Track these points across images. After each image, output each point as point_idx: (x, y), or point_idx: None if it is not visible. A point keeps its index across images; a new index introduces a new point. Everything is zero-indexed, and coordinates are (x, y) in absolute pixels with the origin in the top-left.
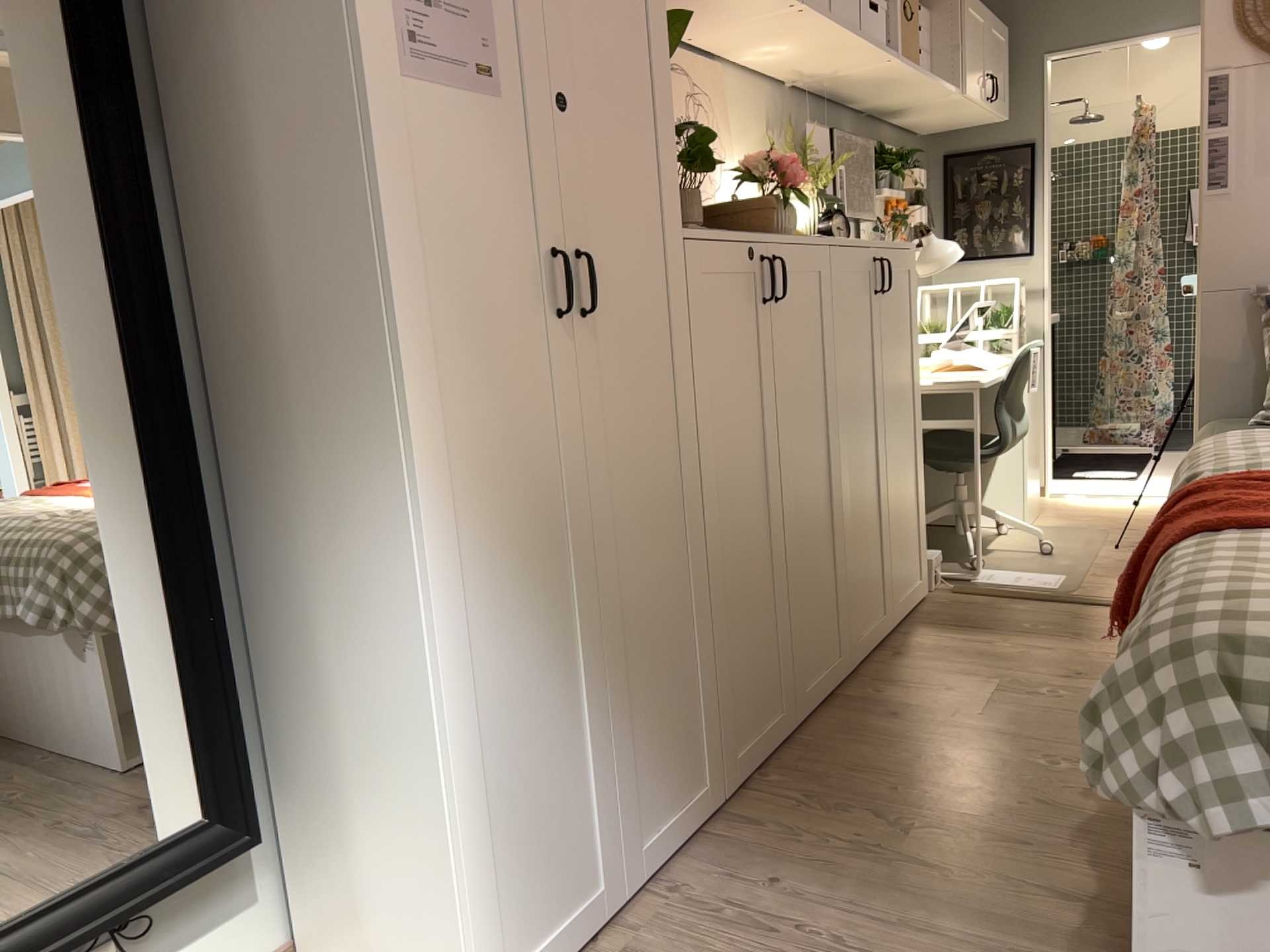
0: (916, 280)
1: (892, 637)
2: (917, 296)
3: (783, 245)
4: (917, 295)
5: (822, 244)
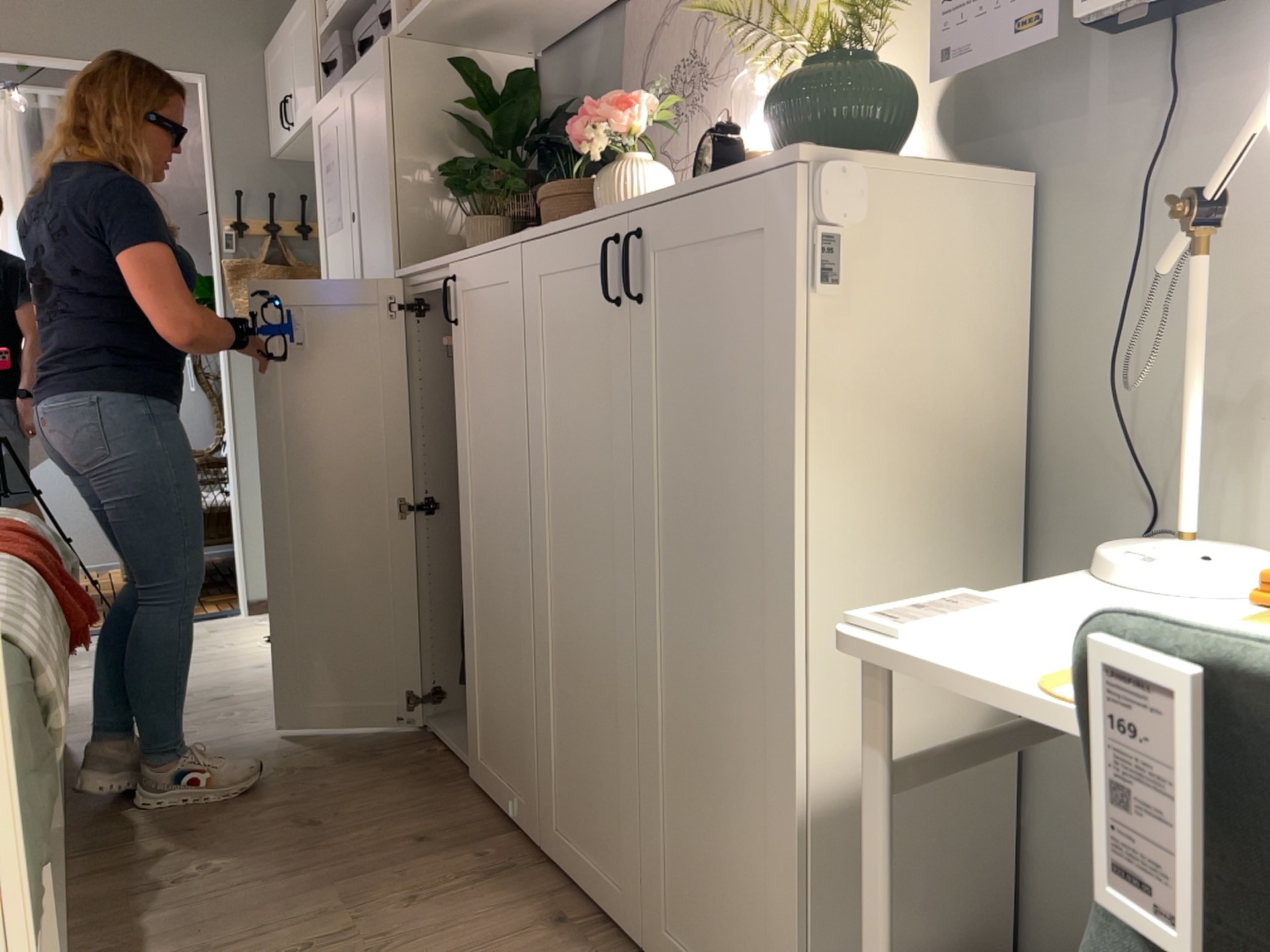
0: (796, 257)
1: (622, 950)
2: (801, 301)
3: (460, 263)
4: (796, 301)
5: (510, 246)
